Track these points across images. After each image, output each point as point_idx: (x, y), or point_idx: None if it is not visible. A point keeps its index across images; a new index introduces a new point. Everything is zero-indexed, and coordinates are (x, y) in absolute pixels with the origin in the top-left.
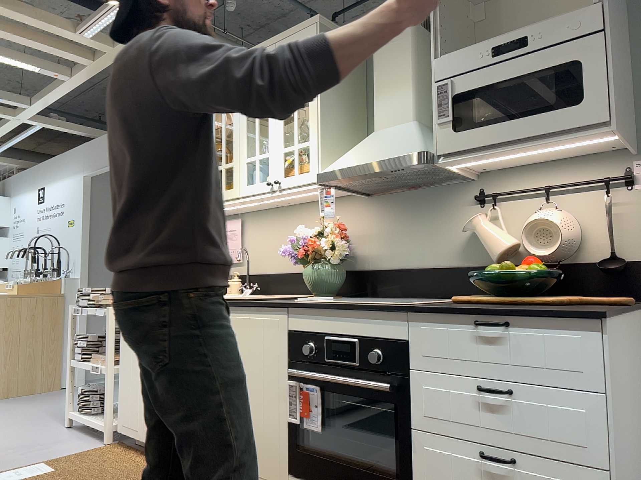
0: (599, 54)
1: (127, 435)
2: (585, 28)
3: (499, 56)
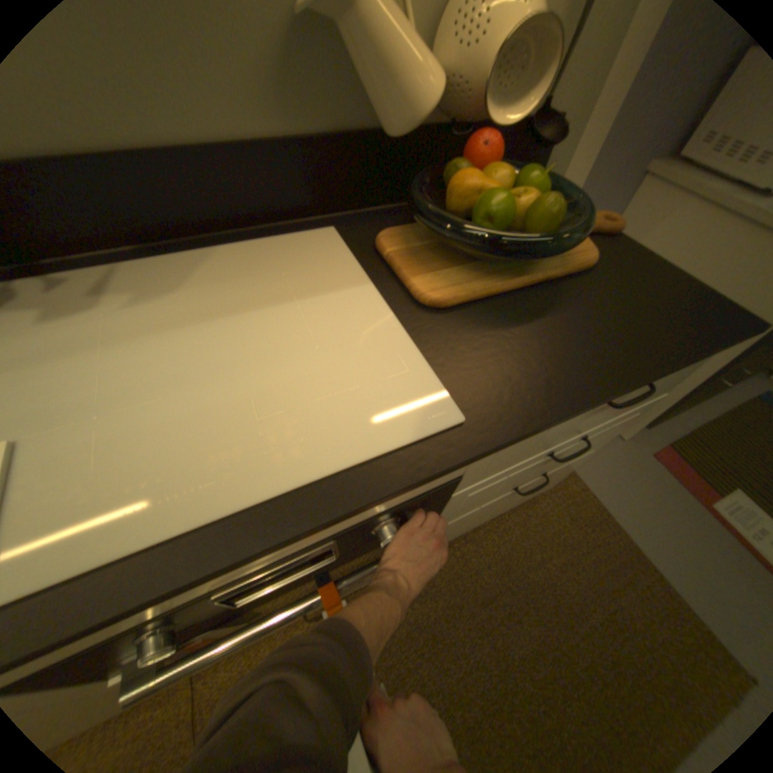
0: None
1: None
2: None
3: None
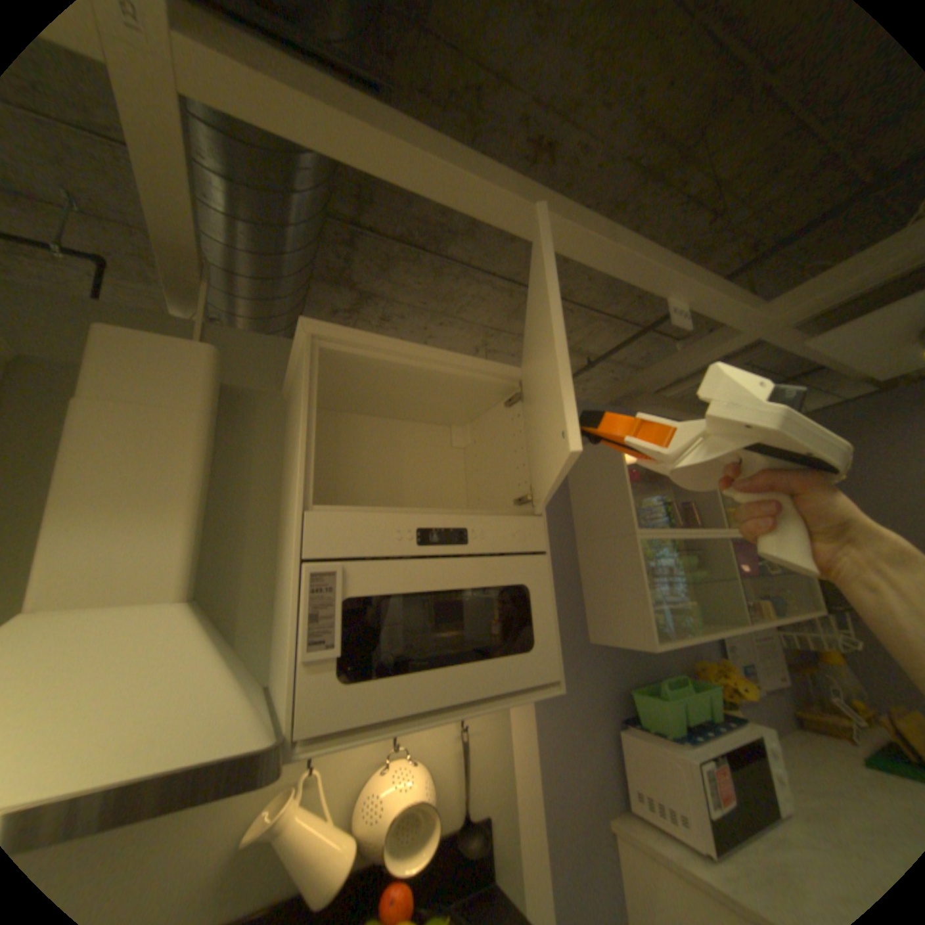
0: (547, 582)
1: None
2: (532, 542)
3: (431, 545)
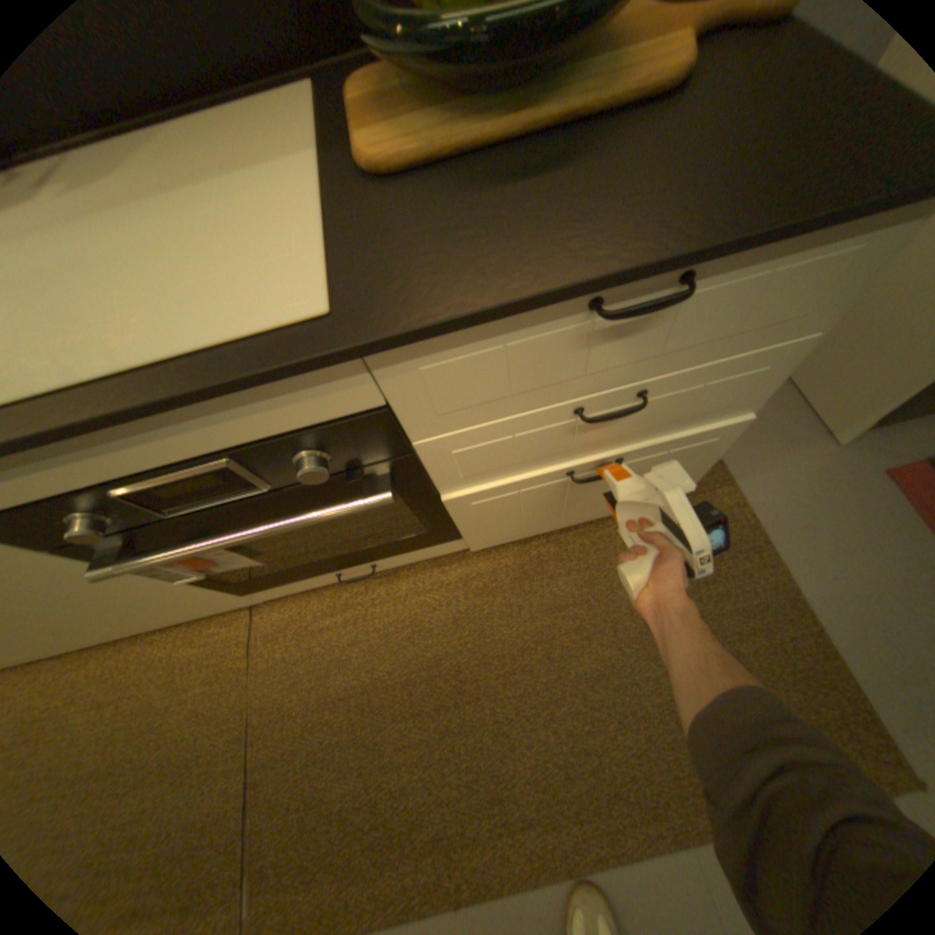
0: None
1: None
2: None
3: None
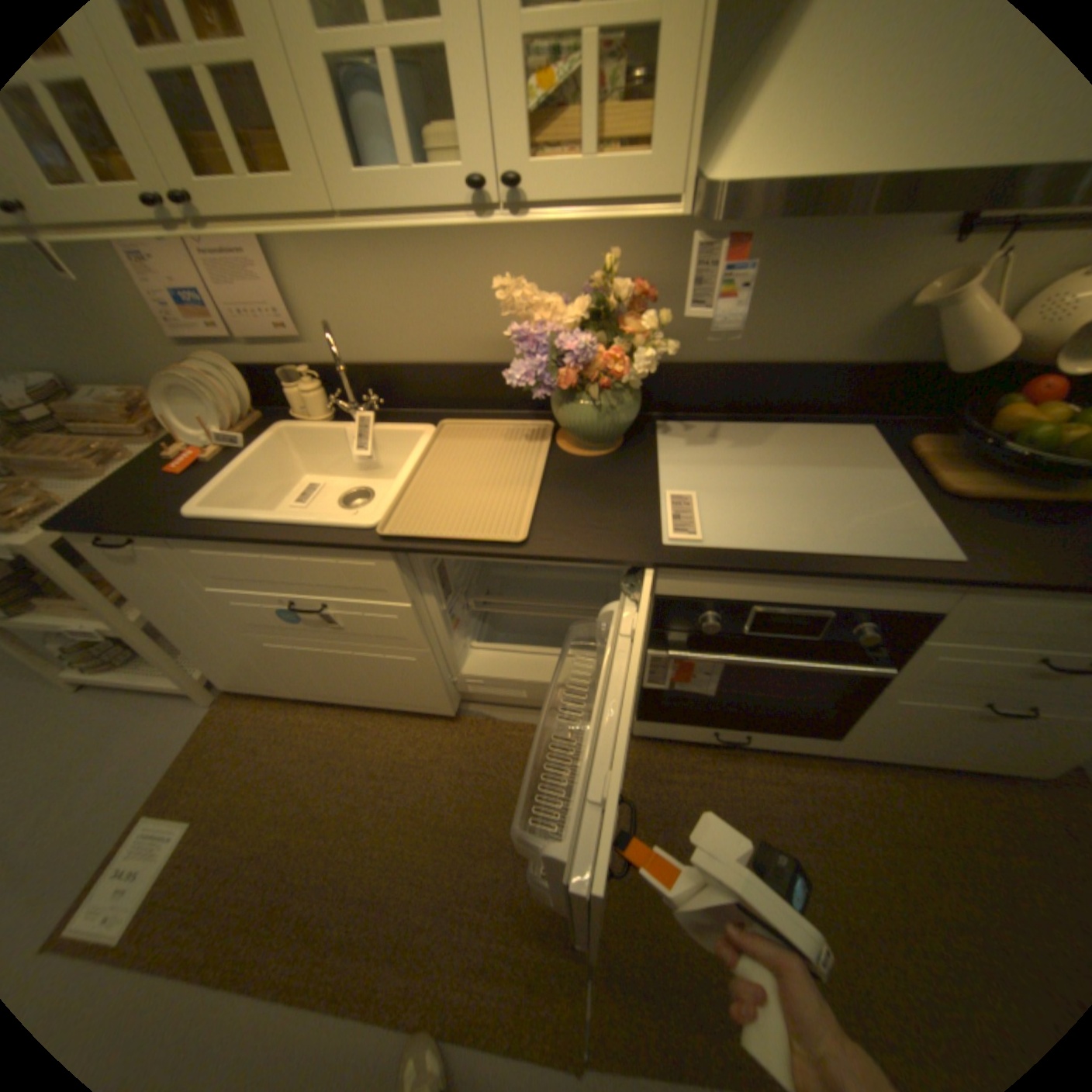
0: None
1: (250, 694)
2: None
3: None
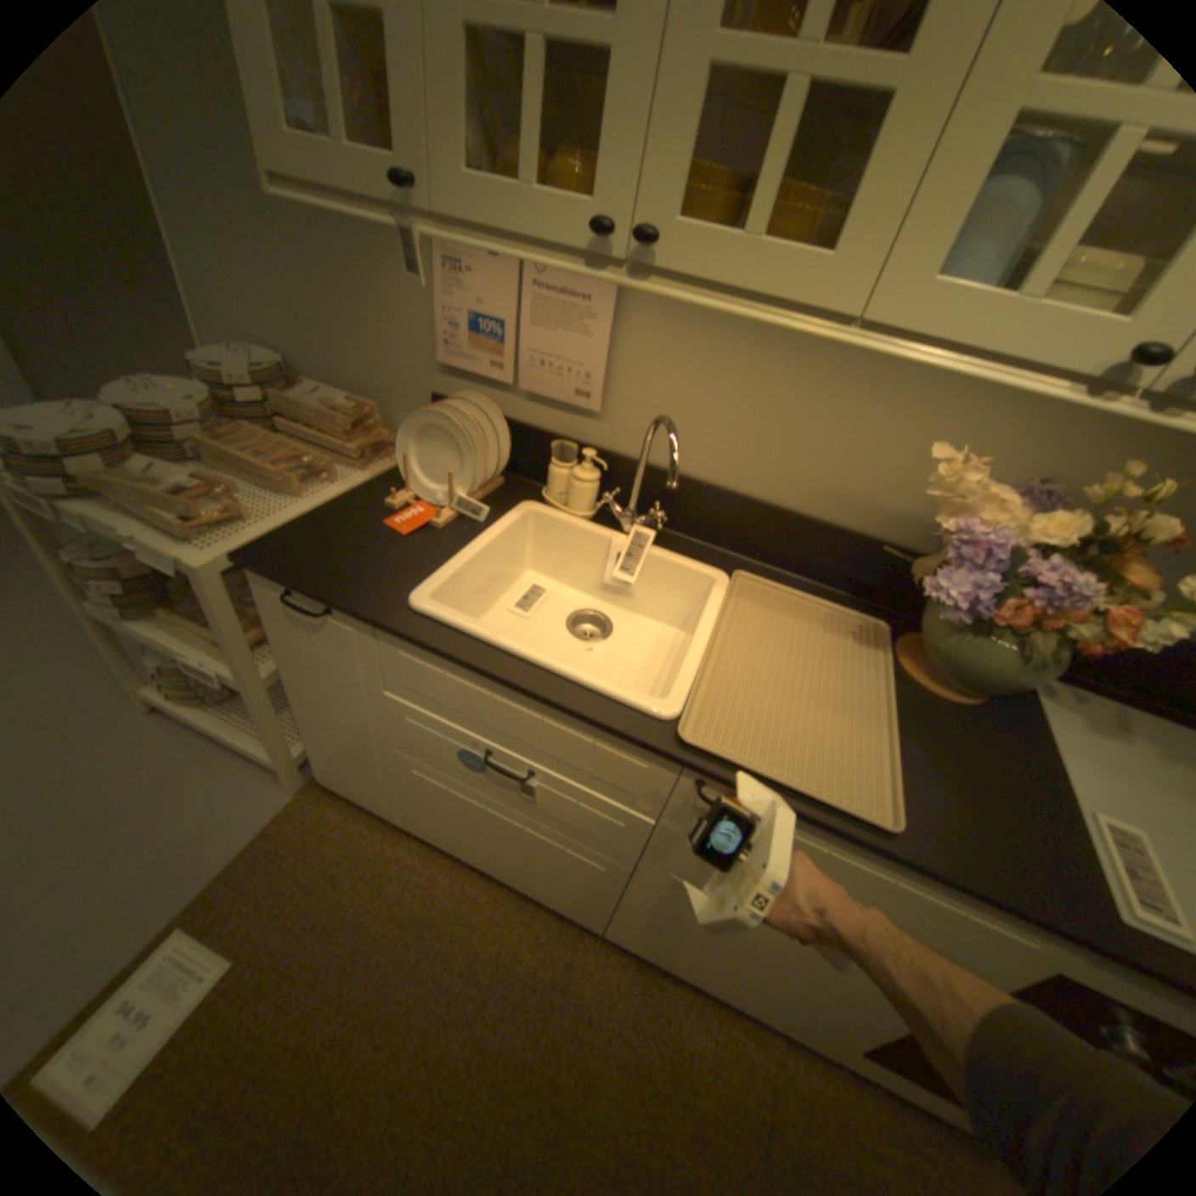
0: None
1: (352, 801)
2: None
3: None
